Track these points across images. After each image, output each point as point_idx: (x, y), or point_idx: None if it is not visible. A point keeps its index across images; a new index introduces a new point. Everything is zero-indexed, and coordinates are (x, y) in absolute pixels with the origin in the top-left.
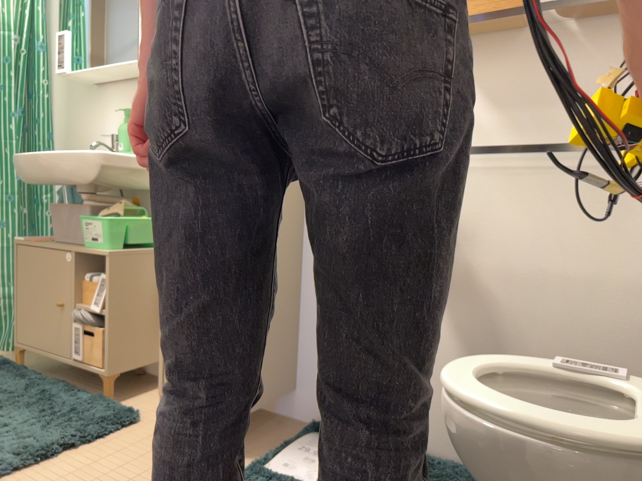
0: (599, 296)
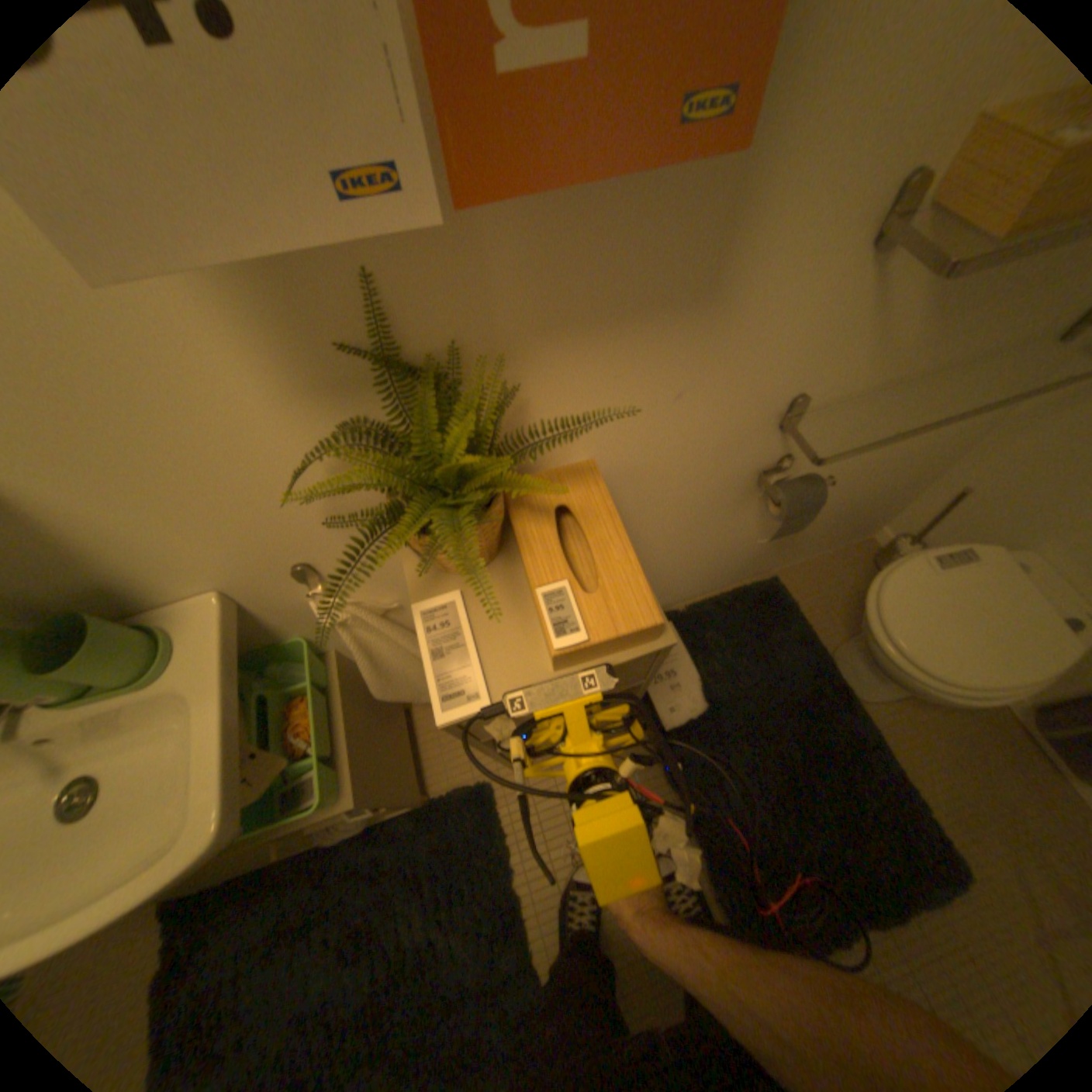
0: (909, 460)
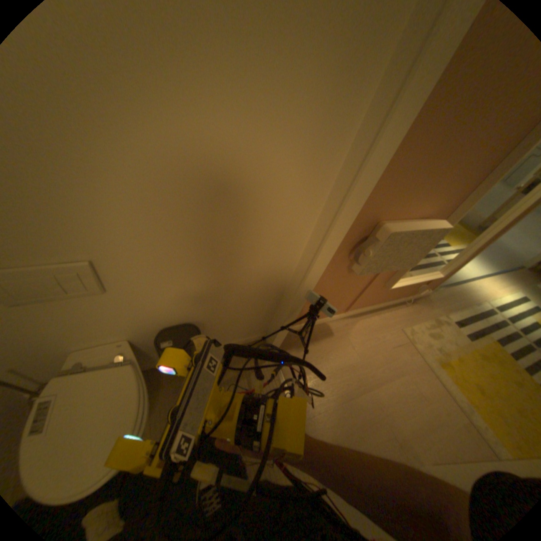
0: None
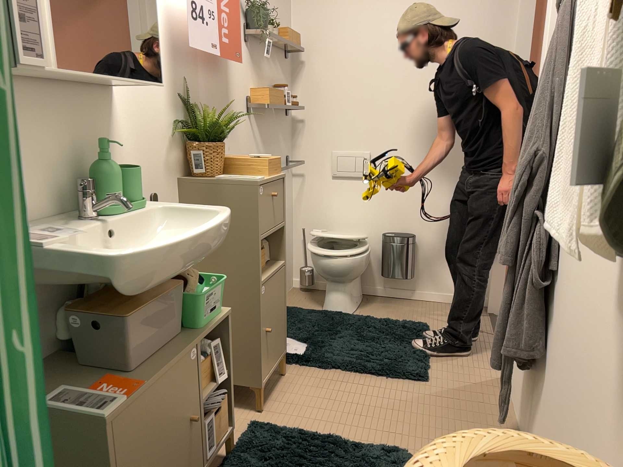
0: None
